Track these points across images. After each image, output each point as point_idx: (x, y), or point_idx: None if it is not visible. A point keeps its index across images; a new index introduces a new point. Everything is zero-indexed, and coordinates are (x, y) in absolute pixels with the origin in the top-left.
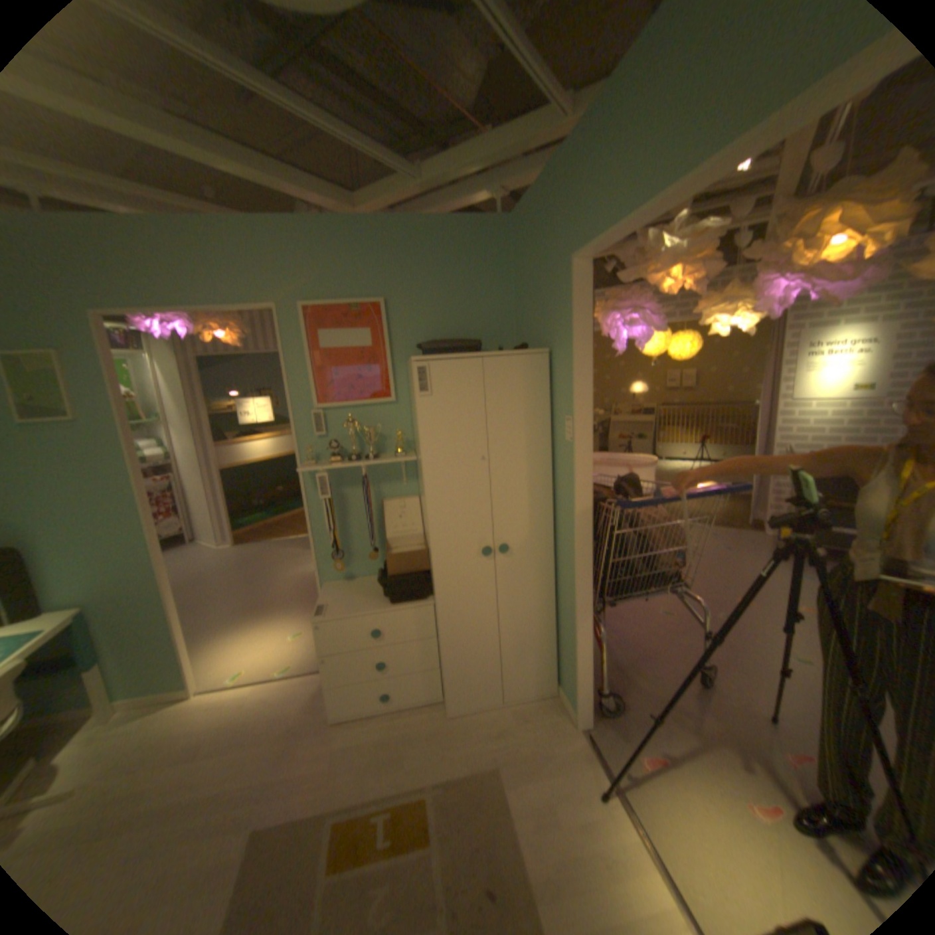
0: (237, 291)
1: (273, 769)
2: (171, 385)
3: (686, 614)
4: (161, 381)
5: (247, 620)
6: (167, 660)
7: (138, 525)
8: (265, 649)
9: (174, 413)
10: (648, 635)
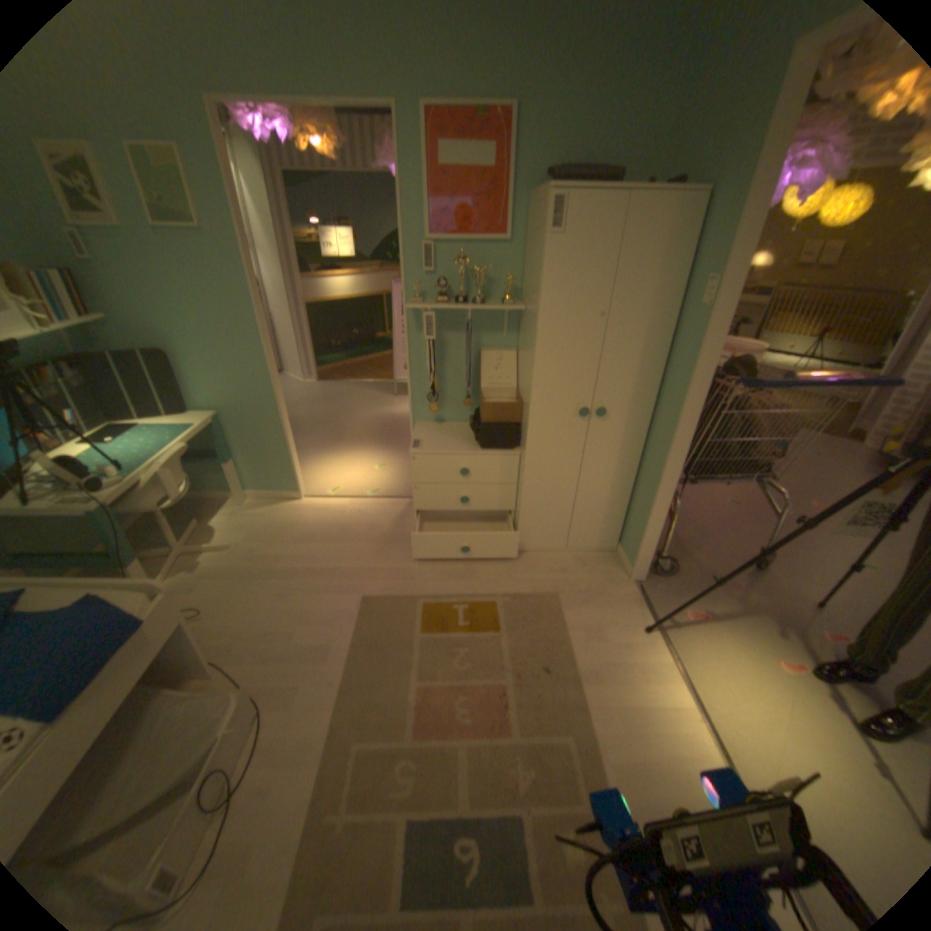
0: (355, 83)
1: (374, 561)
2: (258, 206)
3: (754, 507)
4: (248, 200)
5: (339, 448)
6: (284, 467)
7: (259, 345)
8: (357, 473)
9: (262, 239)
10: (711, 518)
